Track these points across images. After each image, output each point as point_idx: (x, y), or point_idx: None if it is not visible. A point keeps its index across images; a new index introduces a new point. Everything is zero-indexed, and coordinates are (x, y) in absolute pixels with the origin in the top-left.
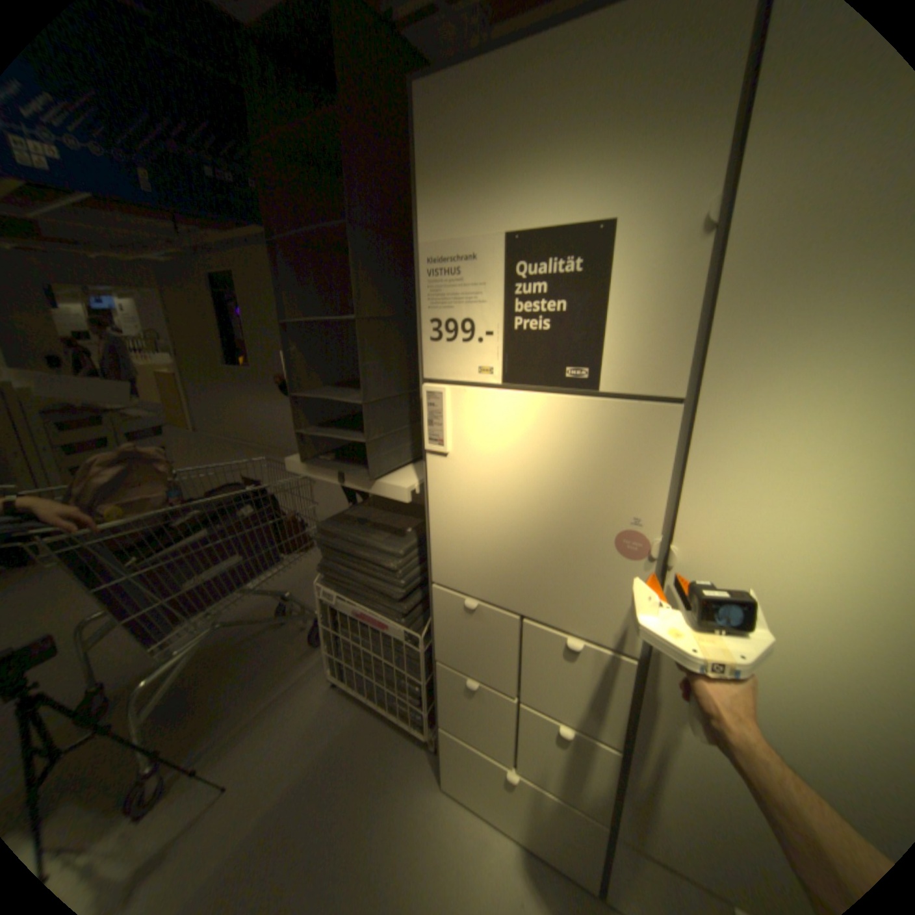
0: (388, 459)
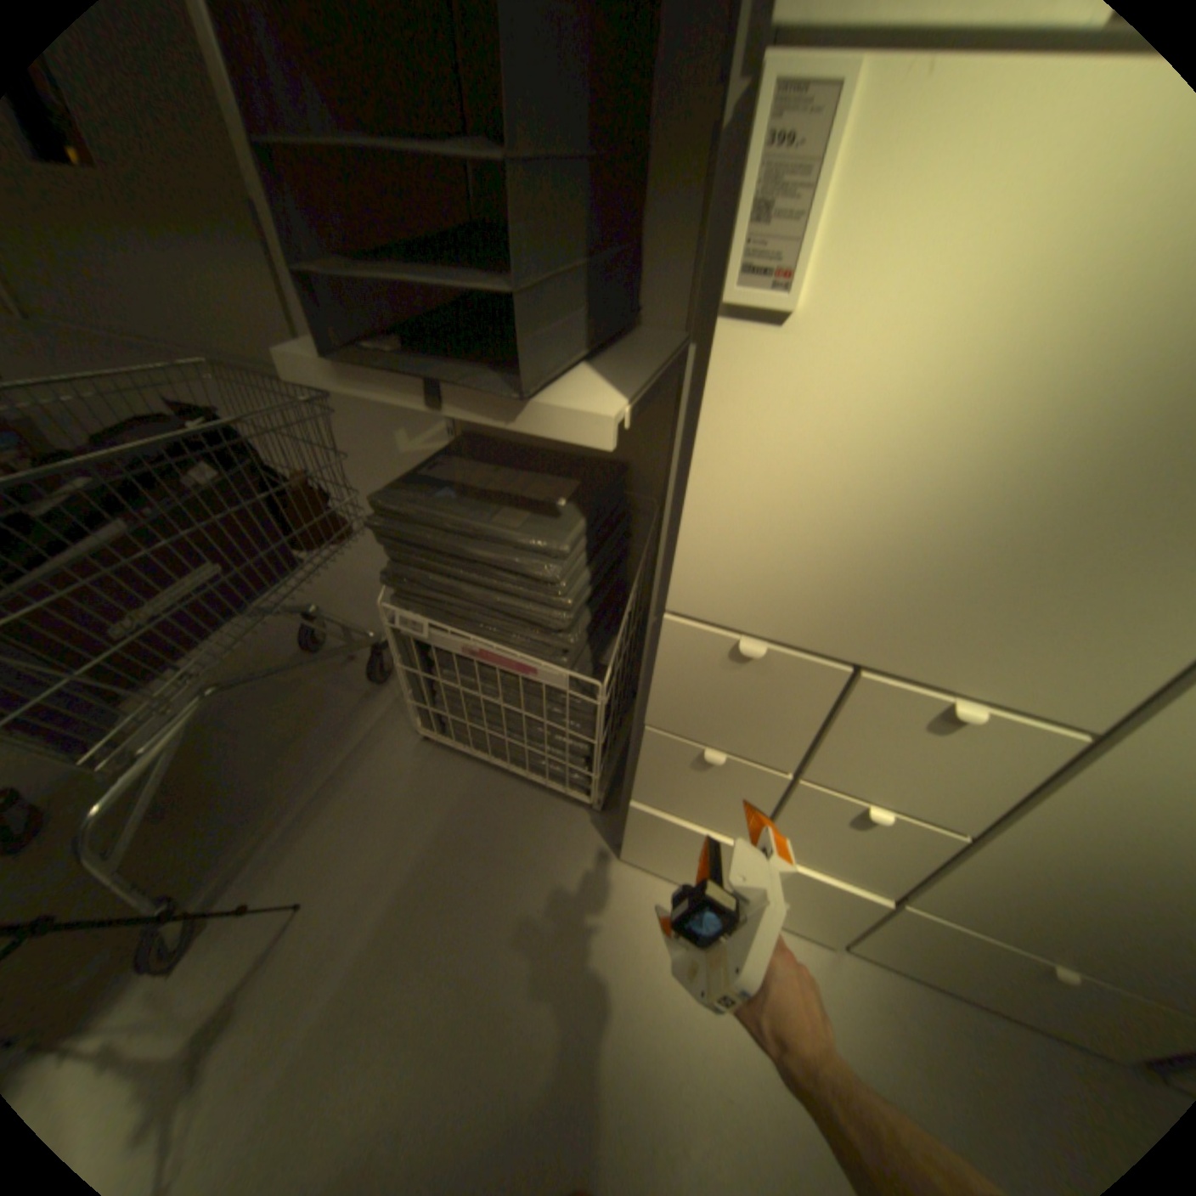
0: (552, 346)
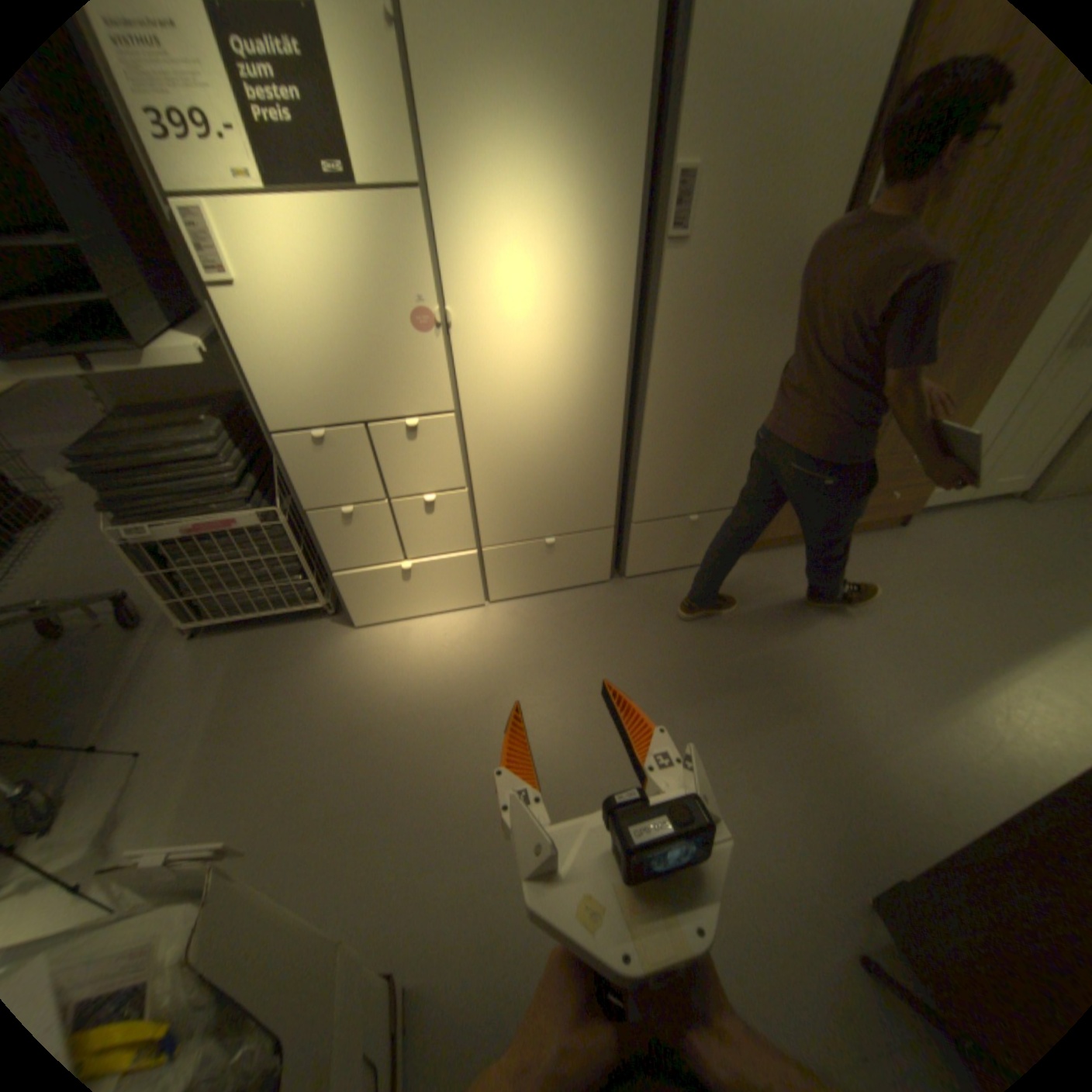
0: (146, 323)
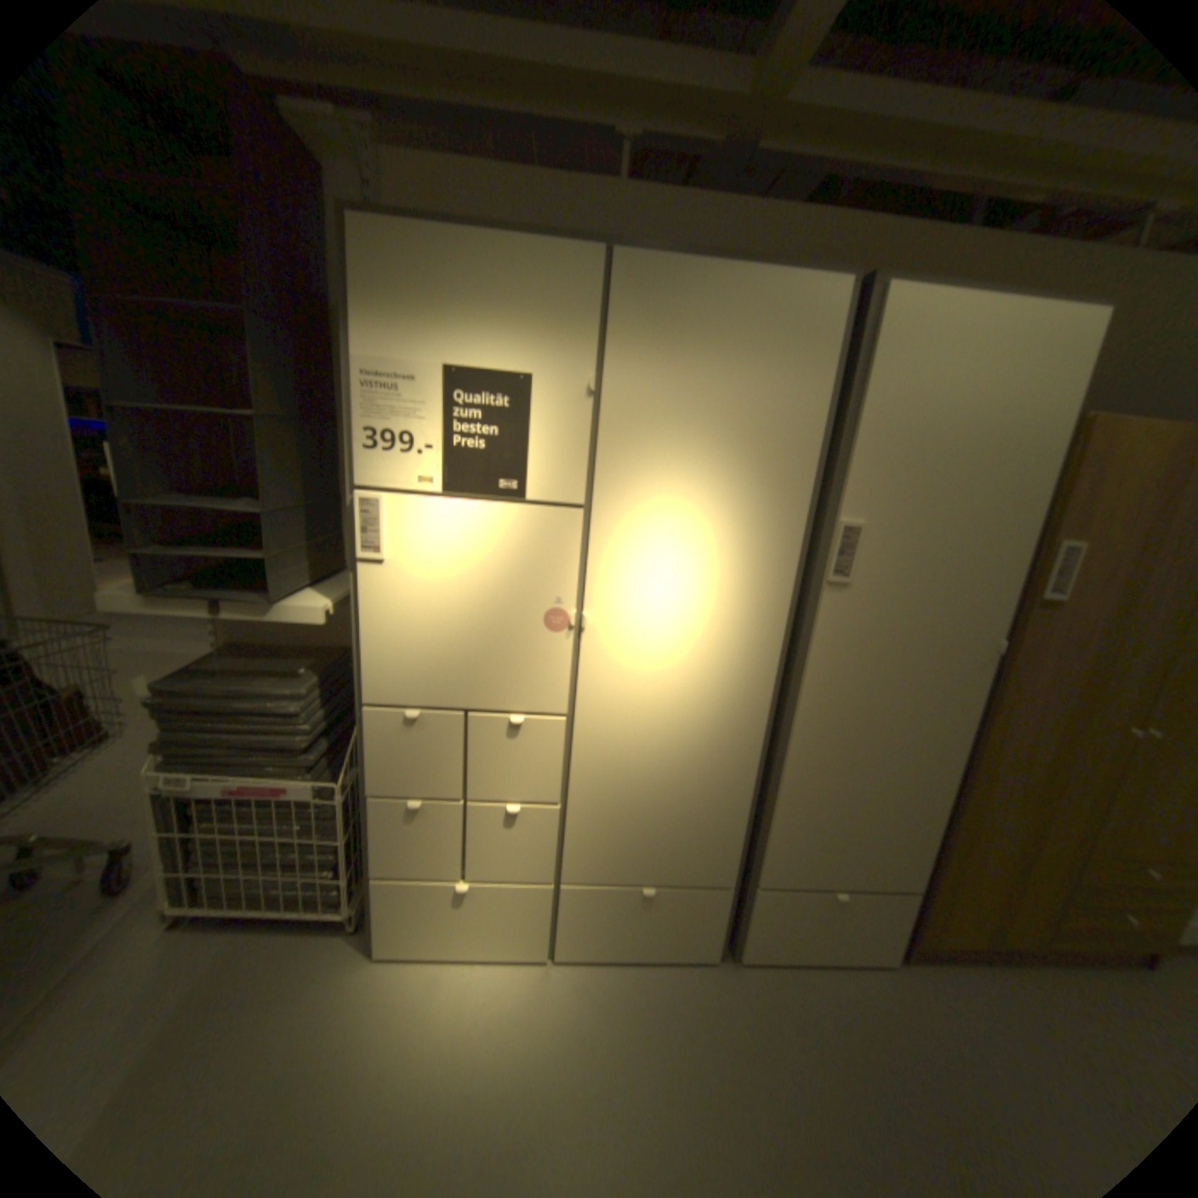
0: (288, 580)
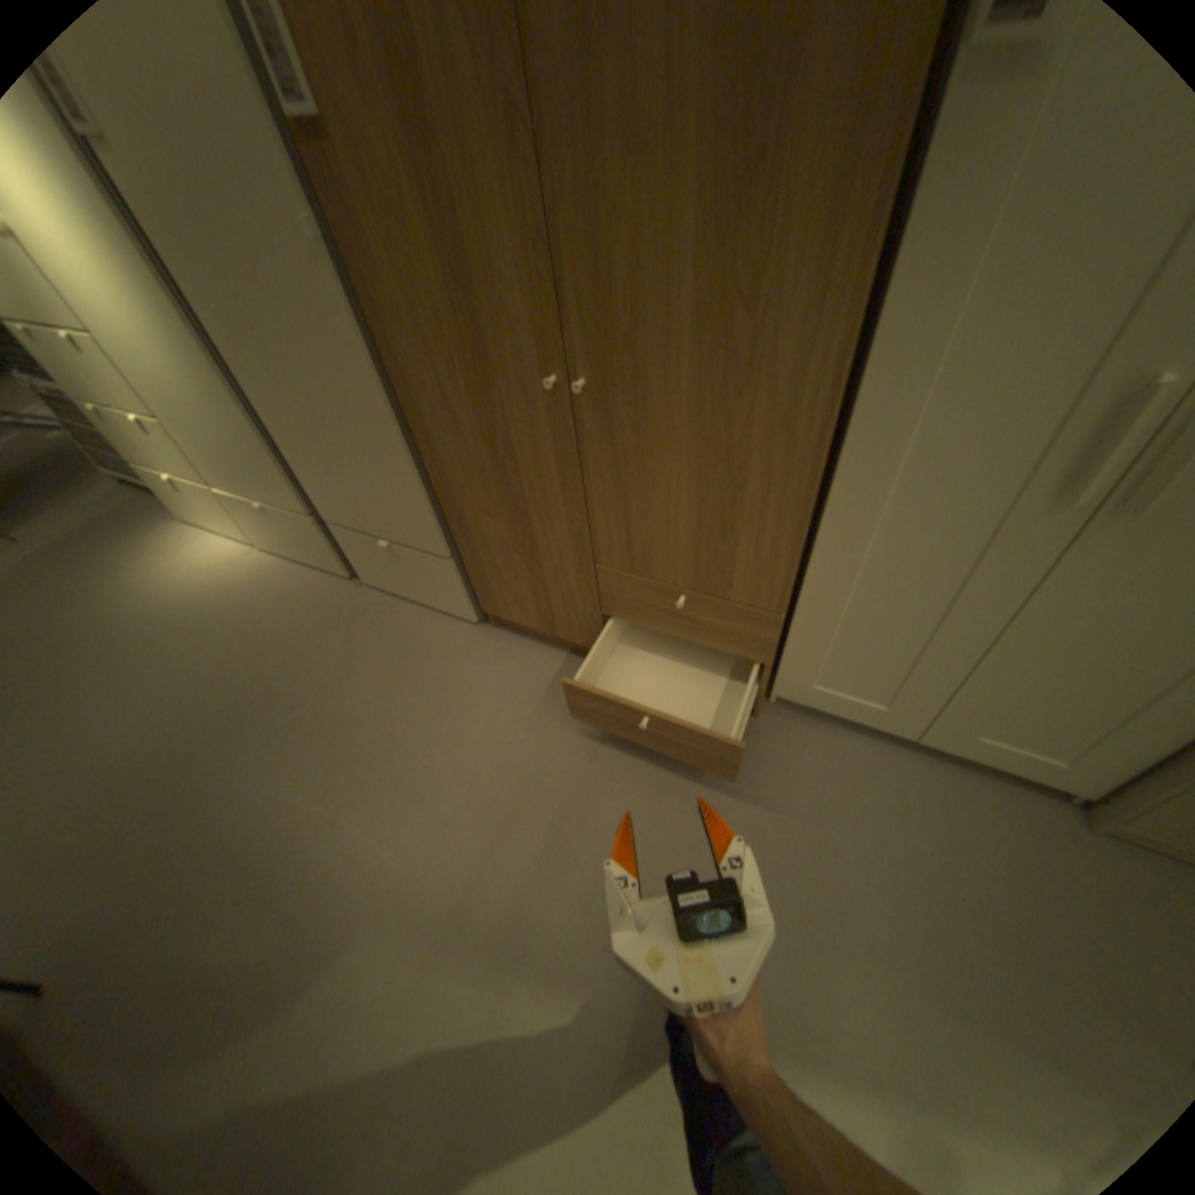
0: None
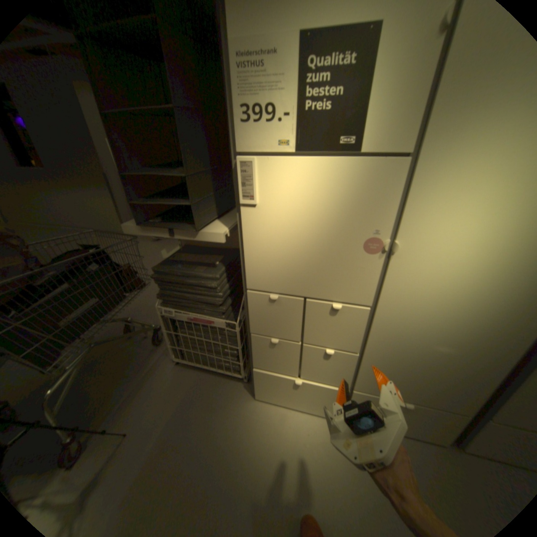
0: (204, 216)
